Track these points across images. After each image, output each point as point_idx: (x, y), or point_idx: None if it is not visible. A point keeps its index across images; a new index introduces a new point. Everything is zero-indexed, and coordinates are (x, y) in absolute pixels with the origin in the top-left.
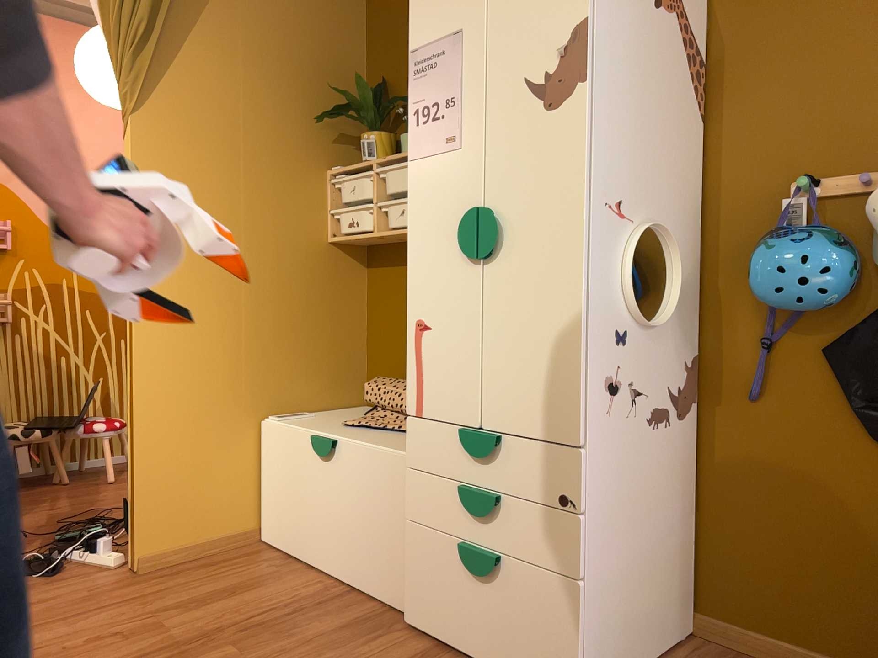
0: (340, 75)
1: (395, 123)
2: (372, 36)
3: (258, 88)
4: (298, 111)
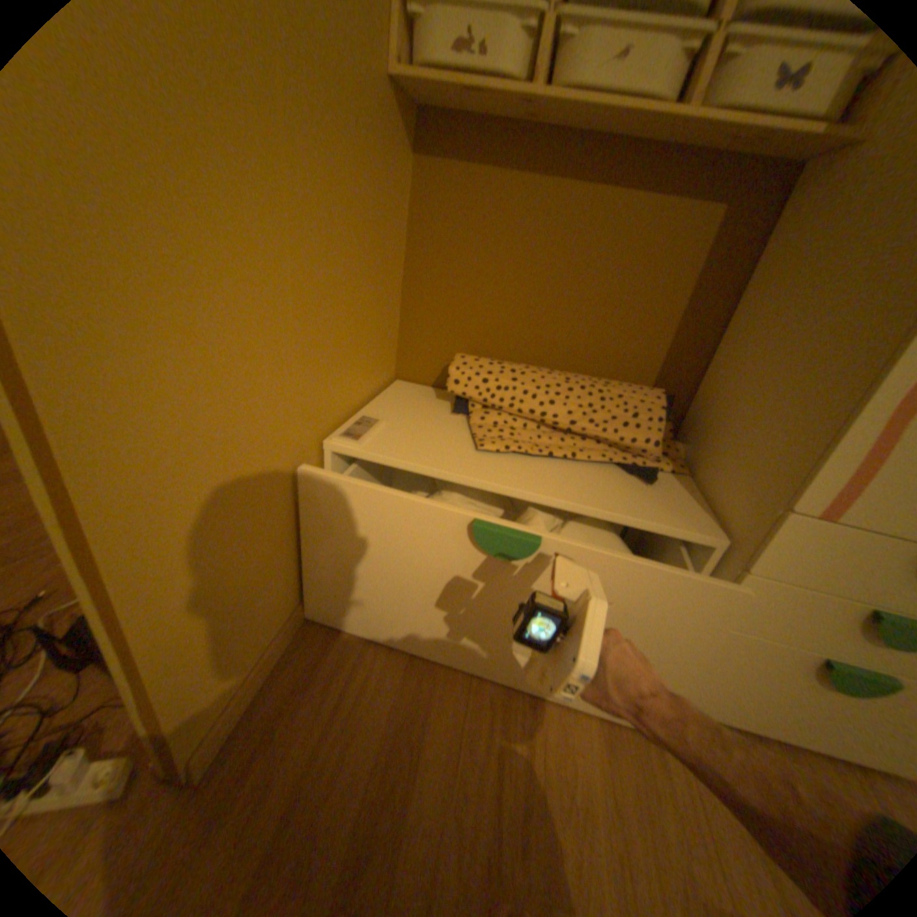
0: None
1: None
2: None
3: None
4: None
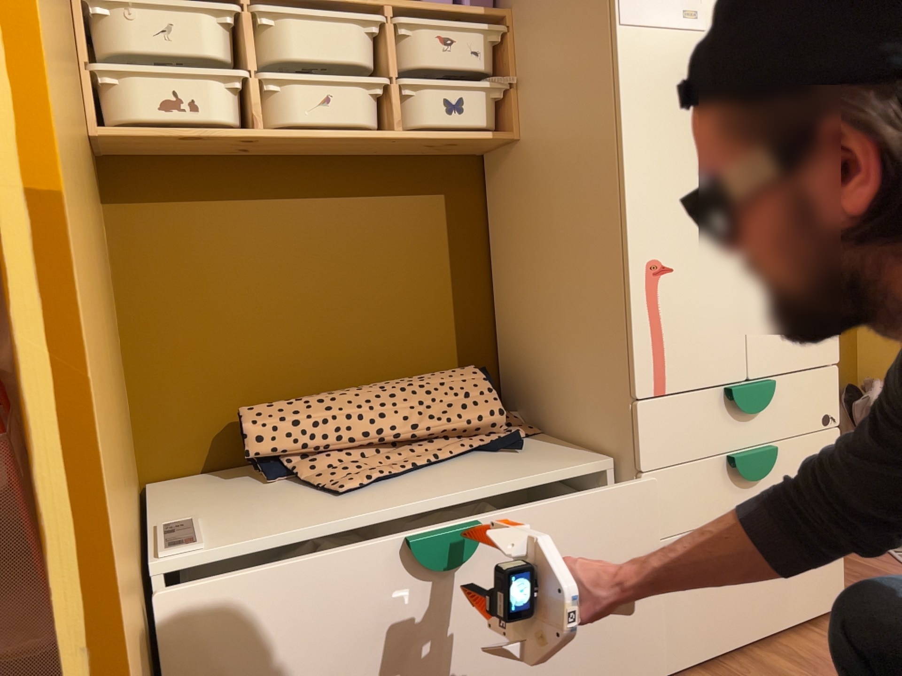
0: None
1: None
2: None
3: None
4: None
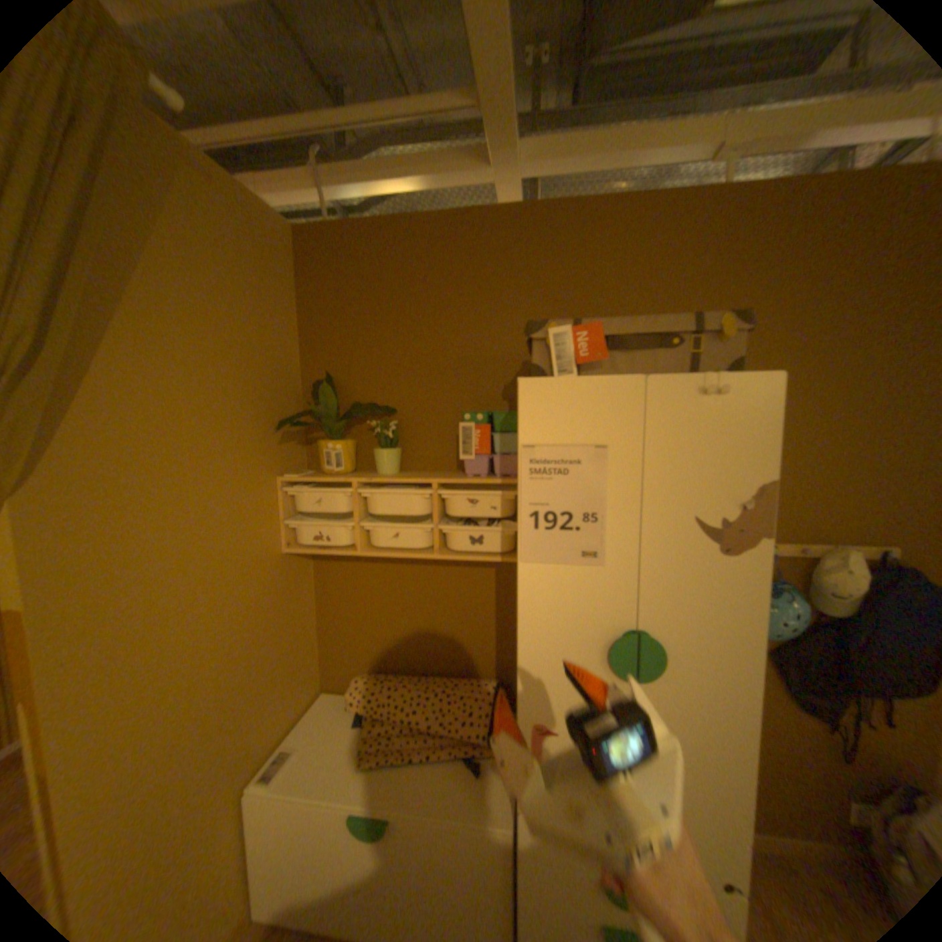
0: (279, 366)
1: (347, 422)
2: (306, 321)
3: (201, 400)
4: (245, 418)
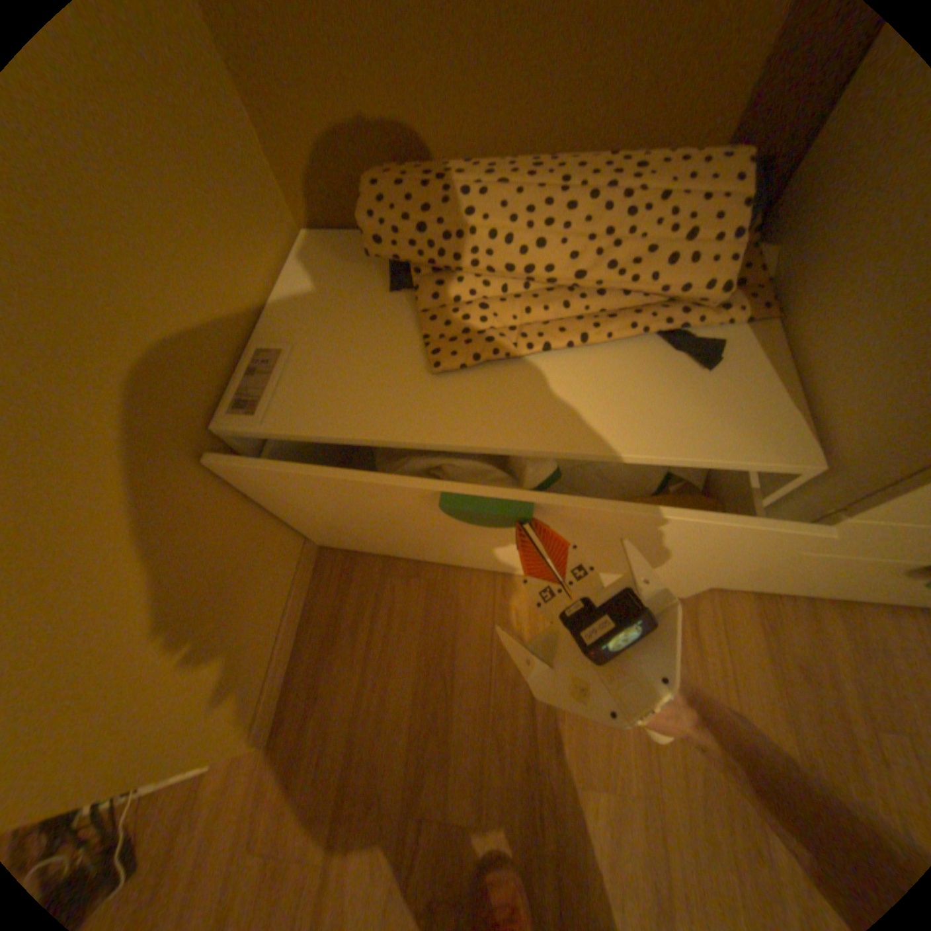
0: None
1: None
2: None
3: None
4: None
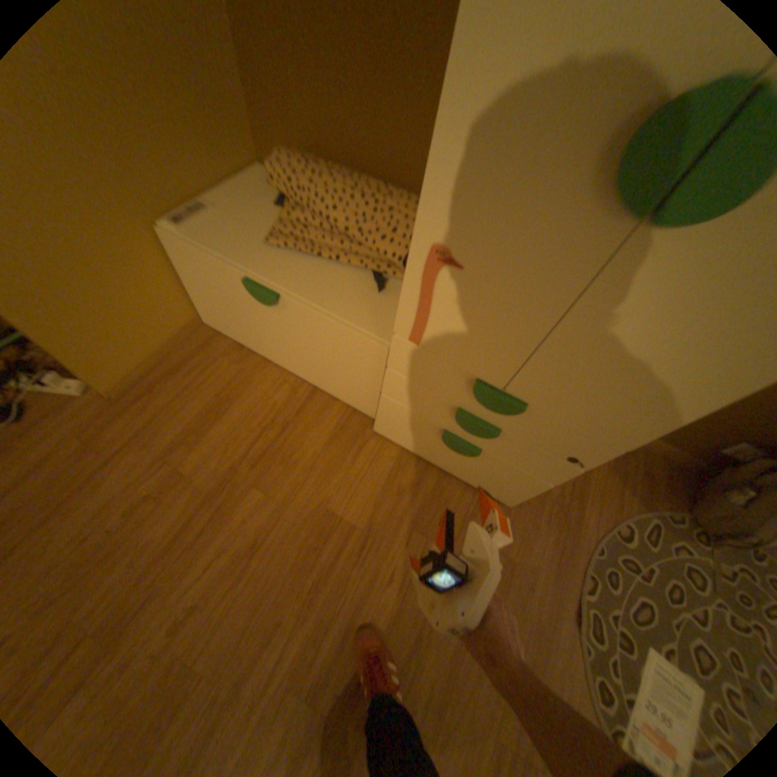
0: None
1: None
2: None
3: None
4: None
